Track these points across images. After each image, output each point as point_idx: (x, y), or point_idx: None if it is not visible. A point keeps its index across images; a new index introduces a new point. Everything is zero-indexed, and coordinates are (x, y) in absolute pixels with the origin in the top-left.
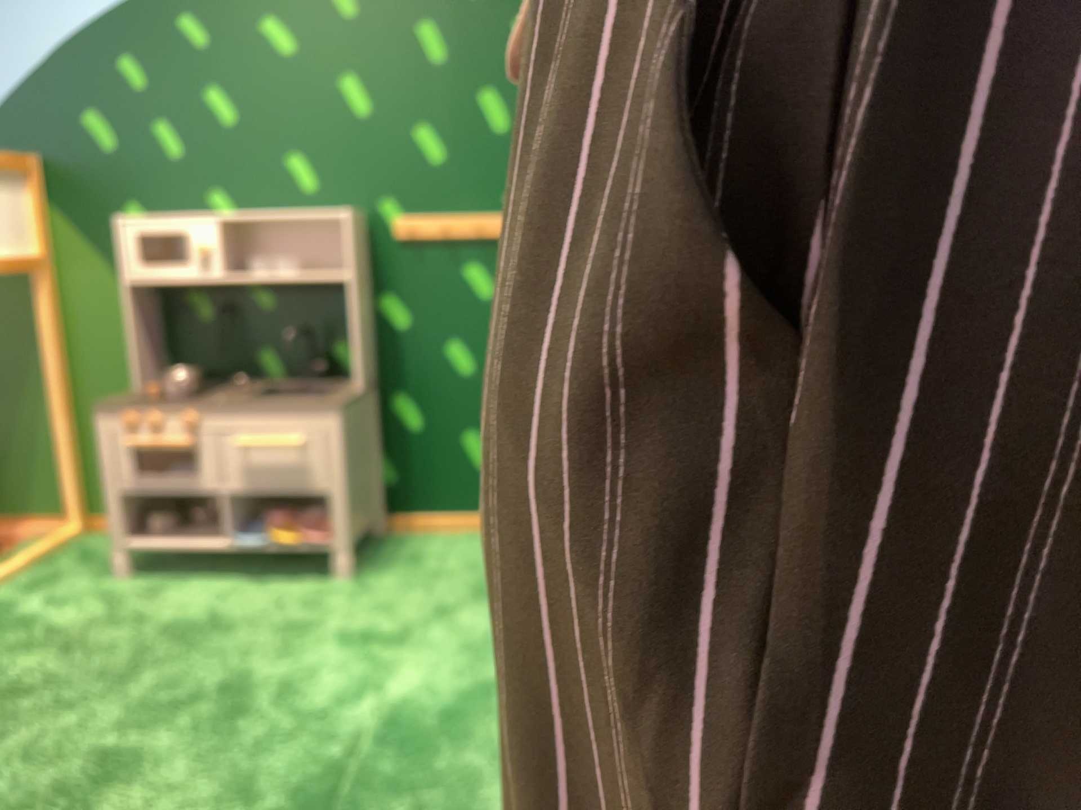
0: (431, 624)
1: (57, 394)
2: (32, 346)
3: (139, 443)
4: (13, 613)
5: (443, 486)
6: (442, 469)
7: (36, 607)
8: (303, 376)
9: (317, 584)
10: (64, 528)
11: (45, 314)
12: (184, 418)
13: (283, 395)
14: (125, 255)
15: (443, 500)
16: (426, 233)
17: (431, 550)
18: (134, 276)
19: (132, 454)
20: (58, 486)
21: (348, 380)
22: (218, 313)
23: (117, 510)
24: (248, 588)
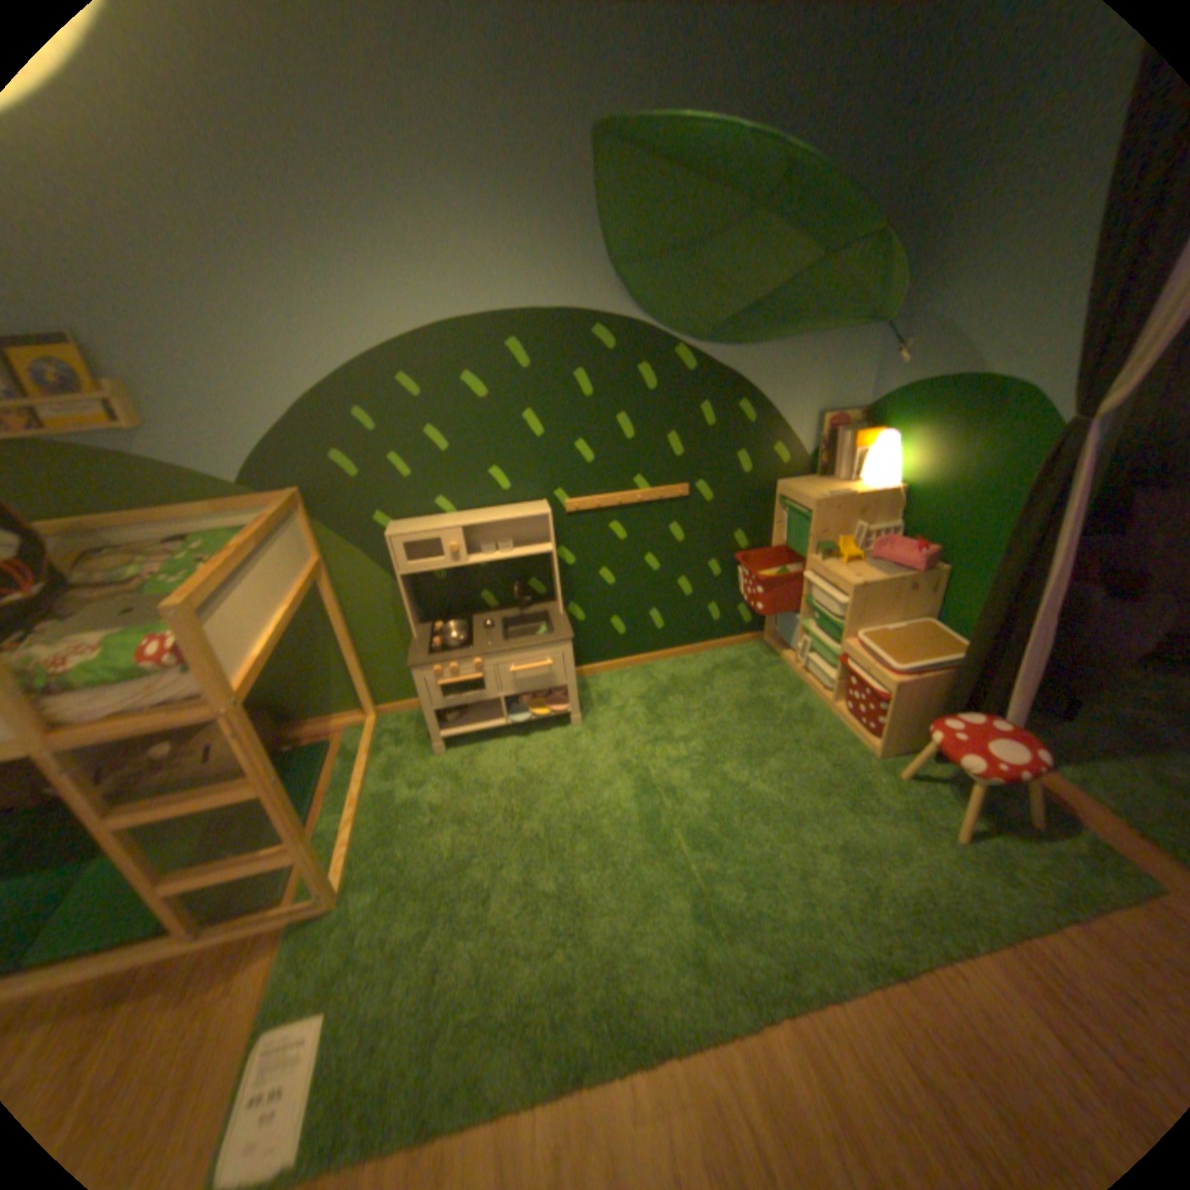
0: (645, 749)
1: (342, 644)
2: (313, 614)
3: (444, 683)
4: (390, 799)
5: (596, 648)
6: (594, 639)
7: (400, 790)
8: (507, 603)
9: (557, 731)
10: (360, 719)
11: (318, 593)
12: (469, 663)
13: (506, 623)
14: (391, 558)
15: (596, 656)
16: (581, 509)
17: (600, 688)
18: (401, 571)
19: (436, 688)
20: (347, 693)
21: (535, 601)
22: (445, 575)
23: (429, 720)
24: (519, 744)
